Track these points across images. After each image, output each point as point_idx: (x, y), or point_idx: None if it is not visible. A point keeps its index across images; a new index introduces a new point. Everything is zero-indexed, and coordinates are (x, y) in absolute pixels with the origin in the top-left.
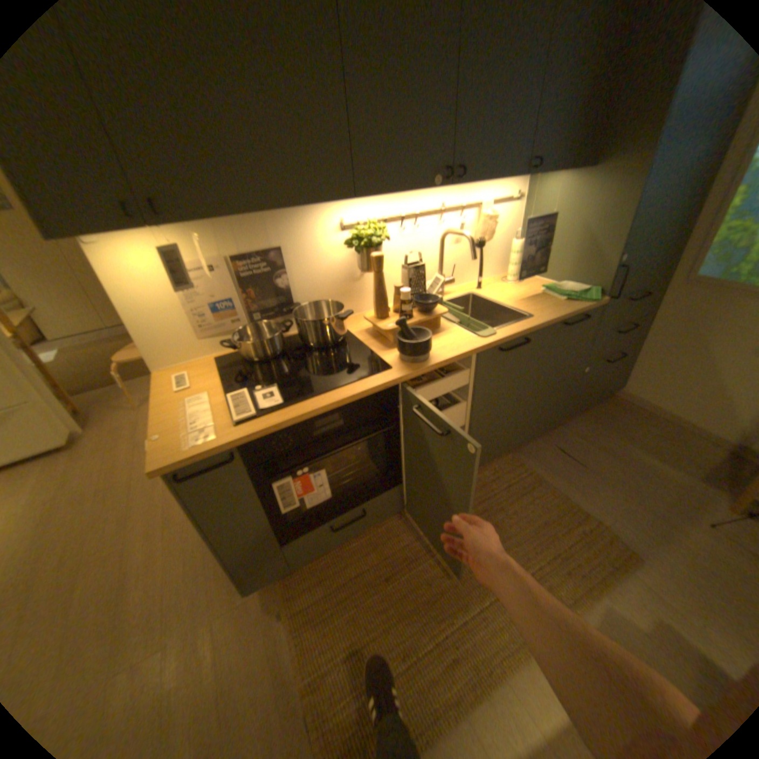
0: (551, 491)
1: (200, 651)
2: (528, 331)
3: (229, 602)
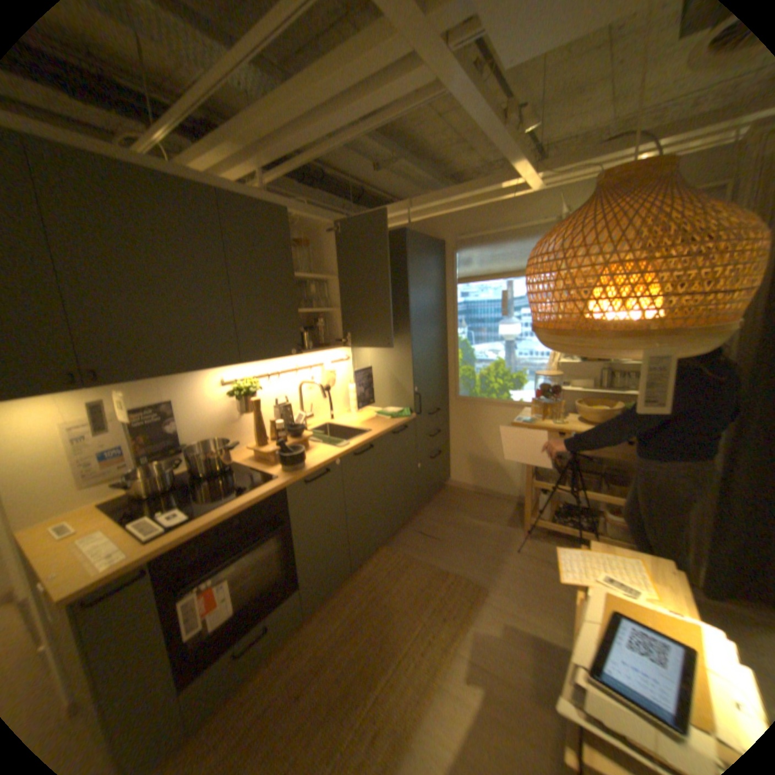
0: (419, 565)
1: None
2: (370, 440)
3: None
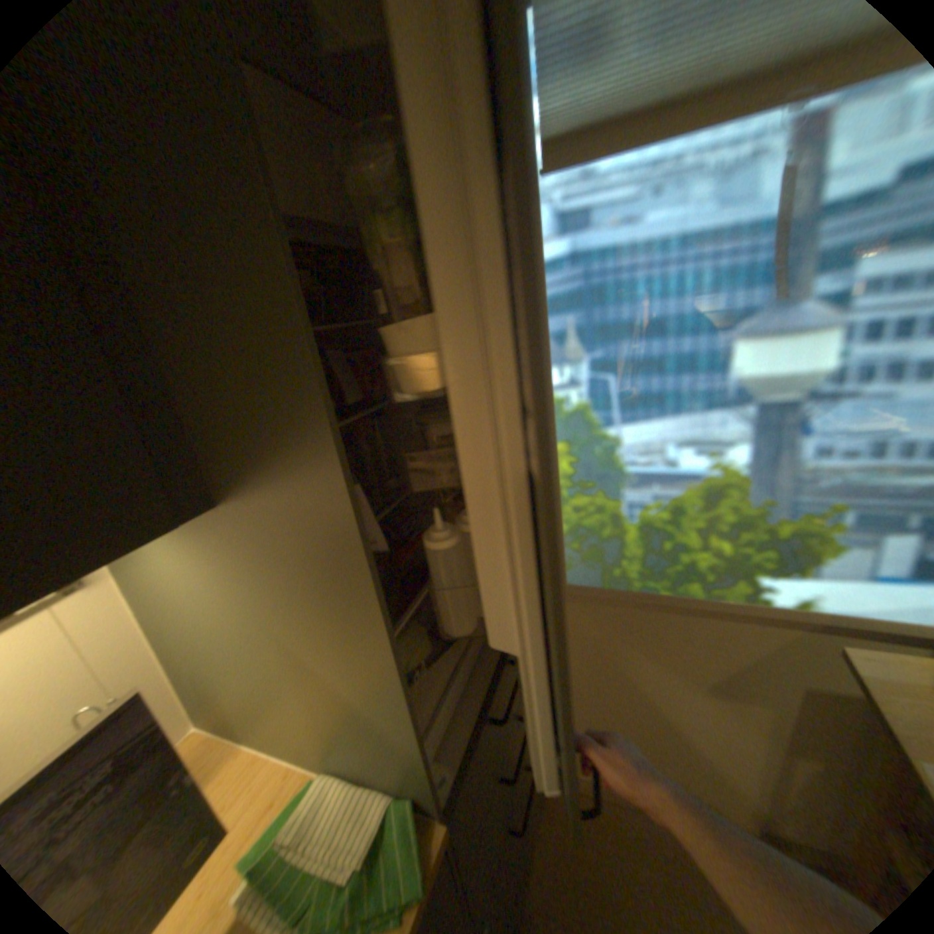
0: None
1: None
2: None
3: None
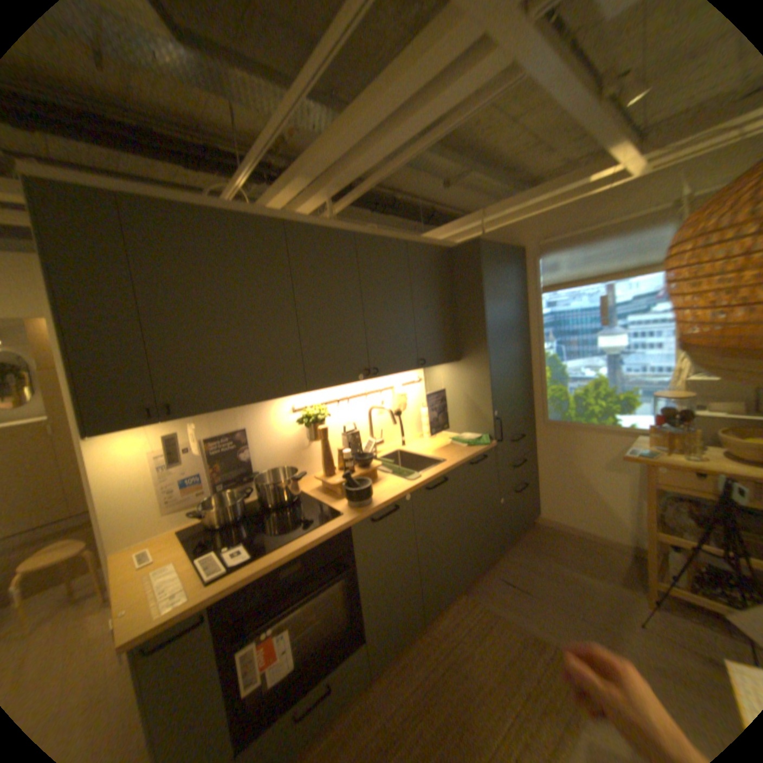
0: (507, 626)
1: None
2: (444, 472)
3: None
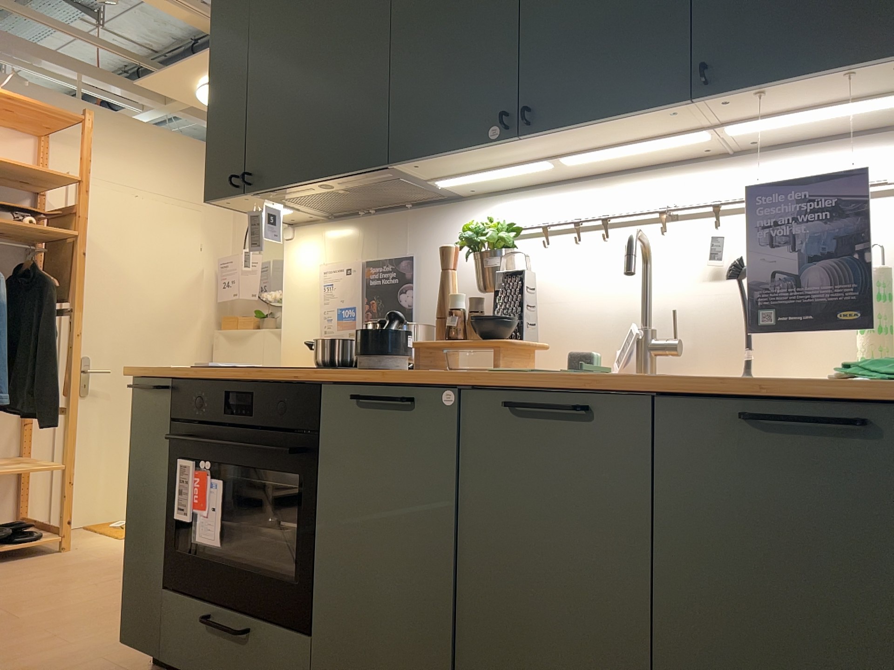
0: None
1: (63, 665)
2: (586, 384)
3: (125, 662)
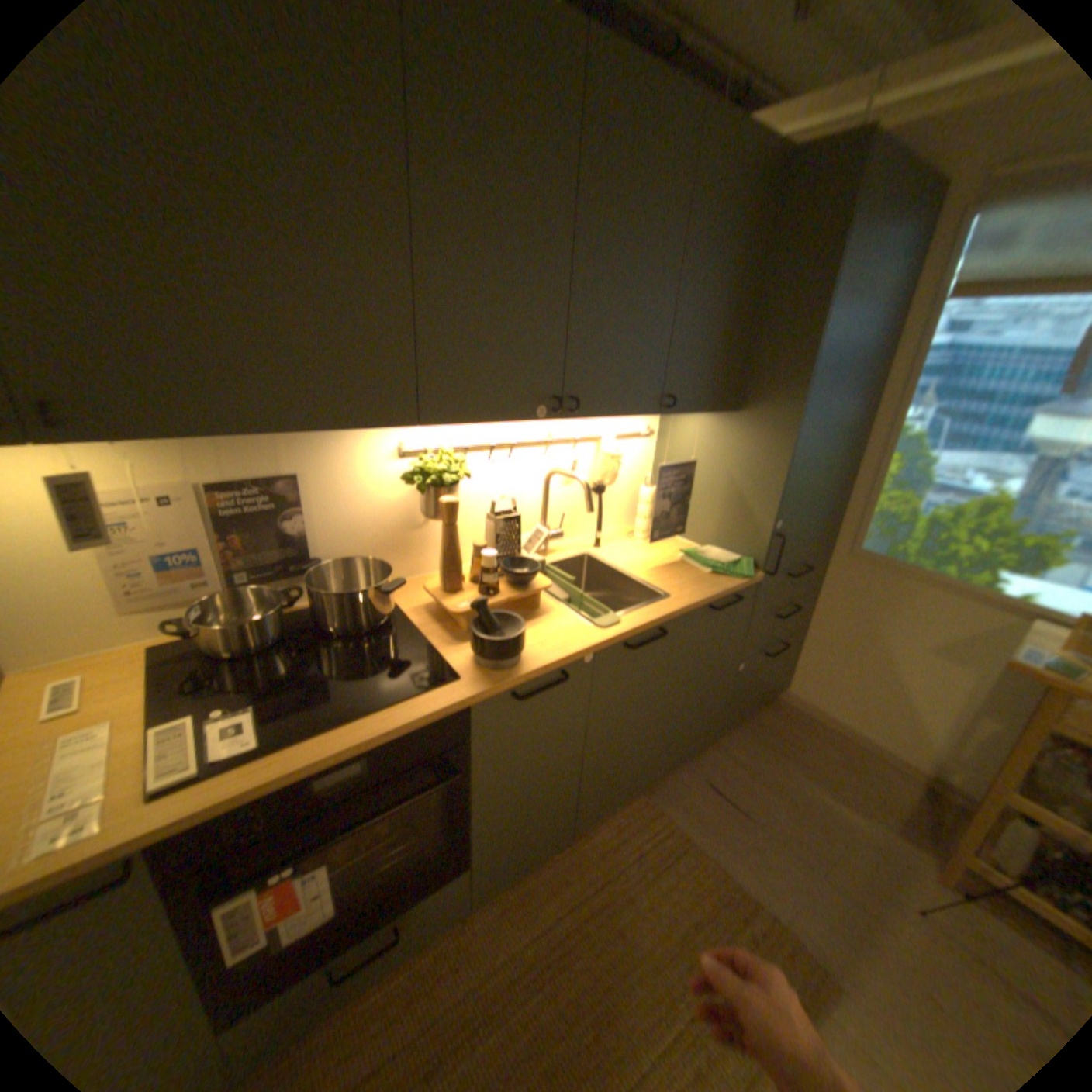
0: (702, 862)
1: None
2: (664, 619)
3: None
